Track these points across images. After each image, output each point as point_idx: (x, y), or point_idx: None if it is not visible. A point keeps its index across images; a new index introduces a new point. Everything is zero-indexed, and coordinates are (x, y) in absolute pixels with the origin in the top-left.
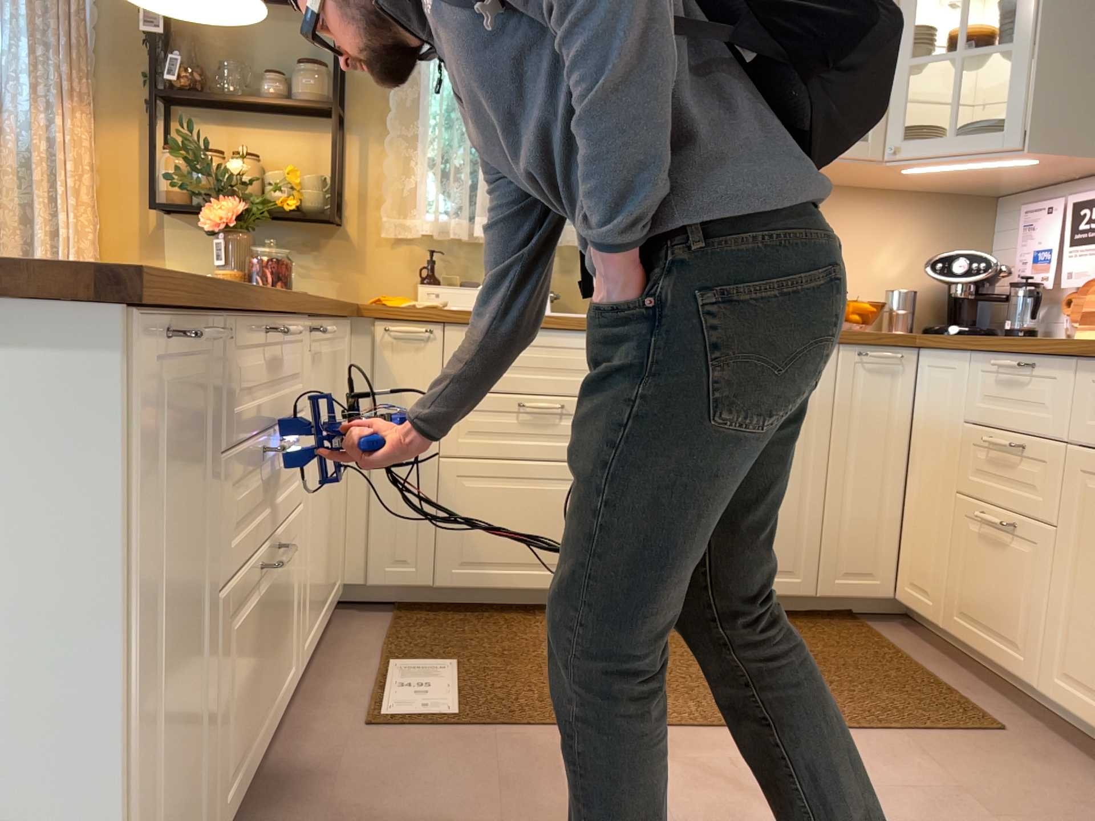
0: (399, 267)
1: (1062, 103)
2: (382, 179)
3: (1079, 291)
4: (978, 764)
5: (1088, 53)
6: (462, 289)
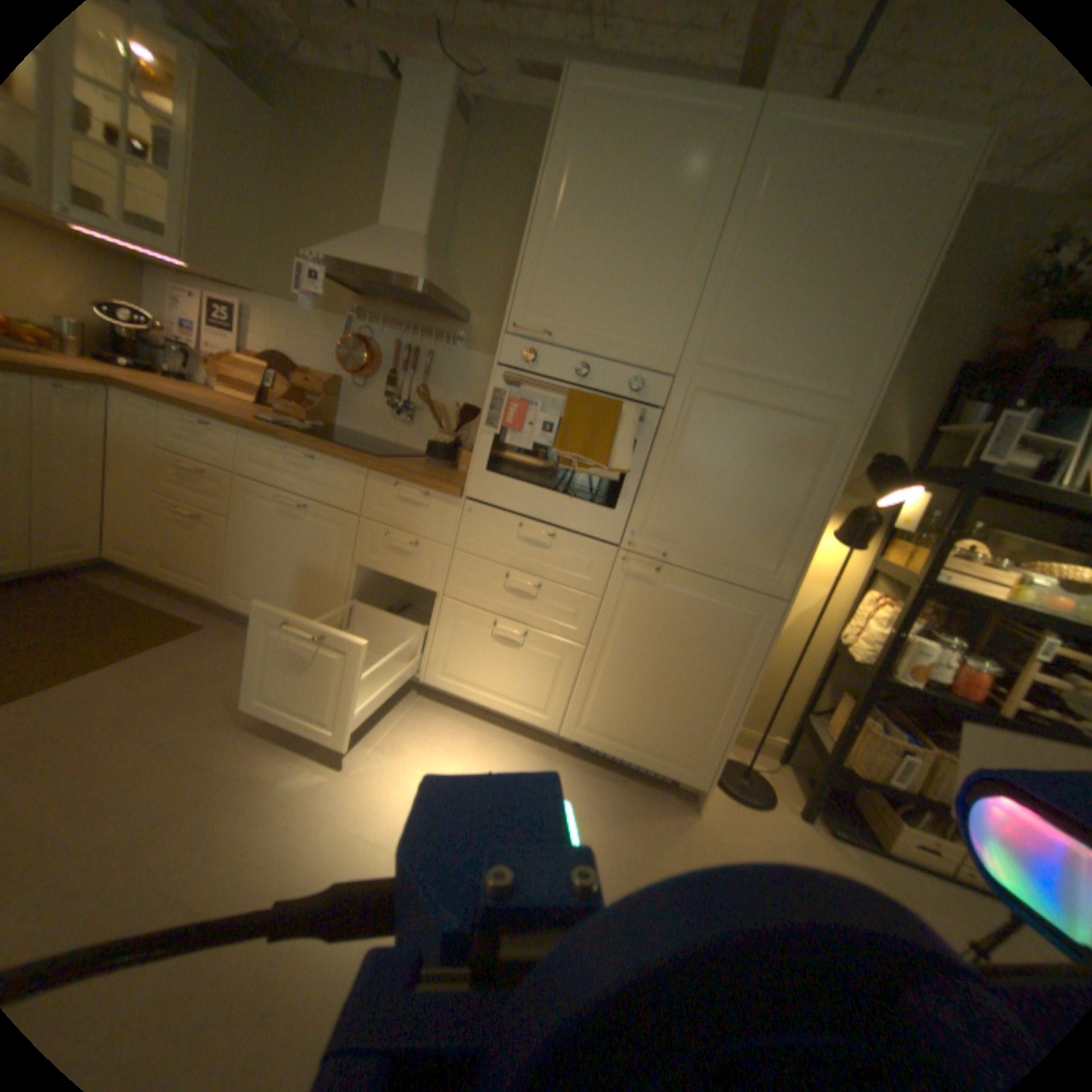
0: None
1: (202, 236)
2: None
3: (208, 357)
4: (192, 655)
5: (217, 206)
6: None
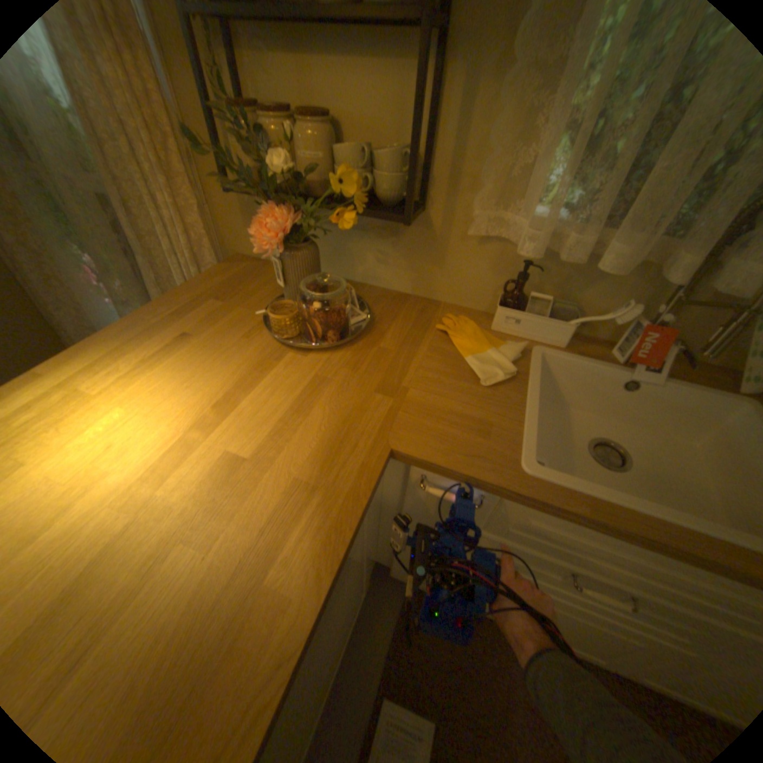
0: (484, 269)
1: None
2: (487, 145)
3: None
4: None
5: None
6: (554, 322)
